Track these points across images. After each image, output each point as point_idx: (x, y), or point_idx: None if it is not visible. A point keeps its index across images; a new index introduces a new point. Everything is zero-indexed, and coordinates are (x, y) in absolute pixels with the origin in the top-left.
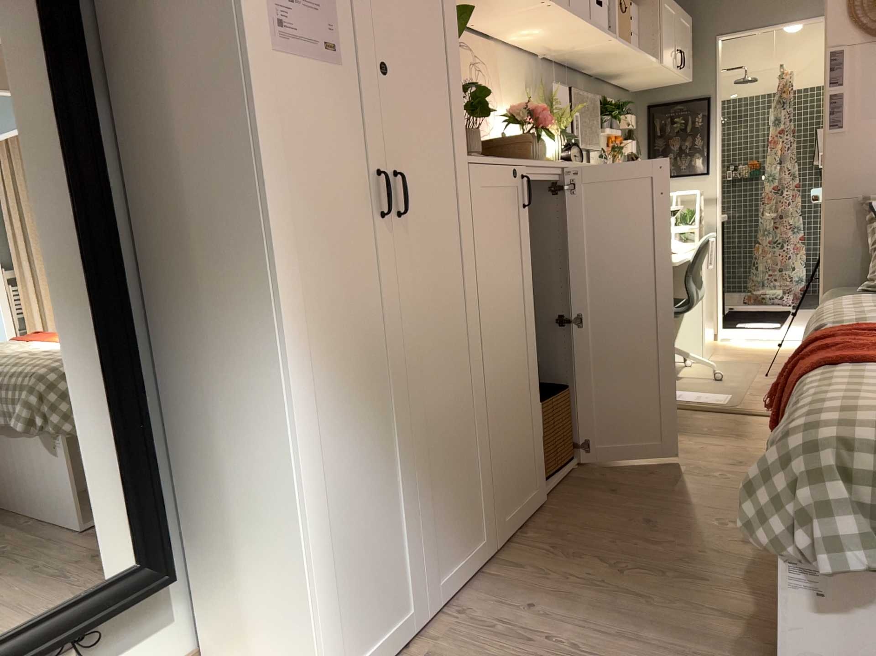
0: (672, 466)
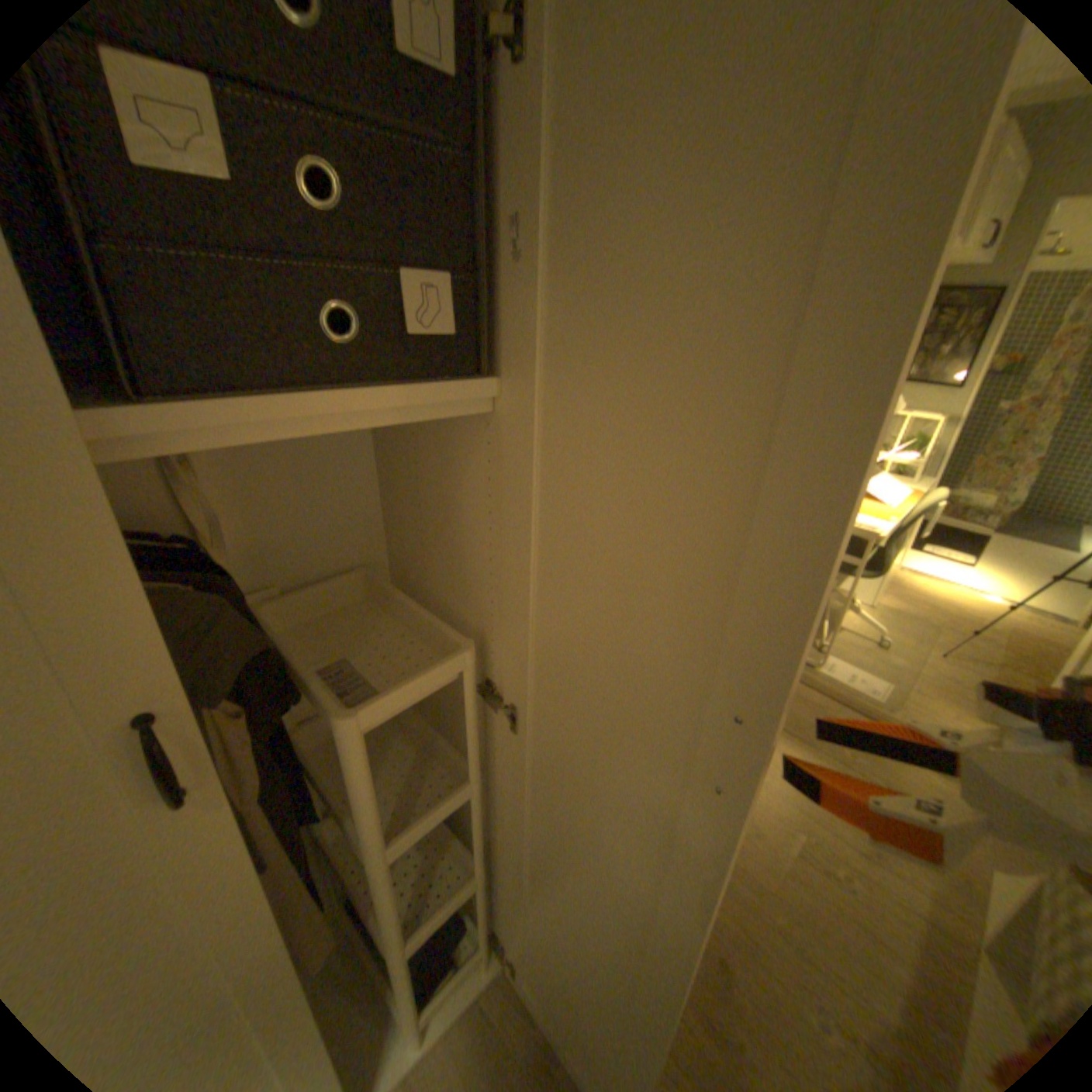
0: (787, 824)
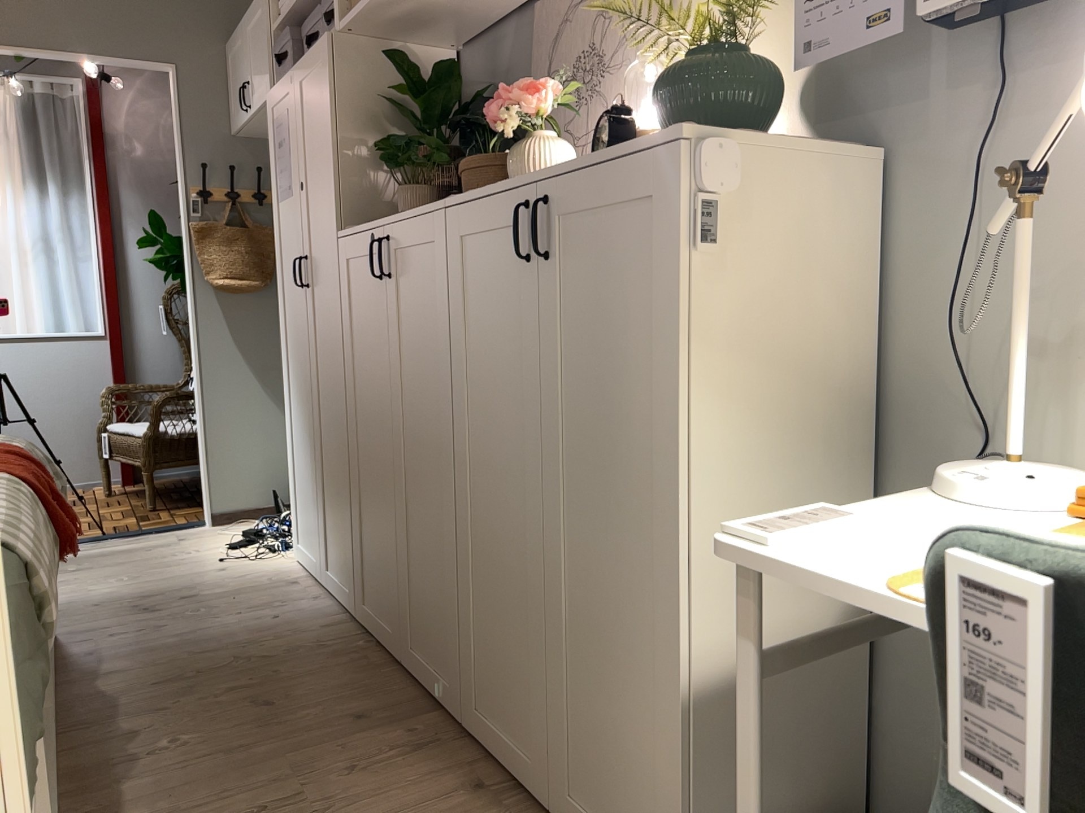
0: (344, 811)
